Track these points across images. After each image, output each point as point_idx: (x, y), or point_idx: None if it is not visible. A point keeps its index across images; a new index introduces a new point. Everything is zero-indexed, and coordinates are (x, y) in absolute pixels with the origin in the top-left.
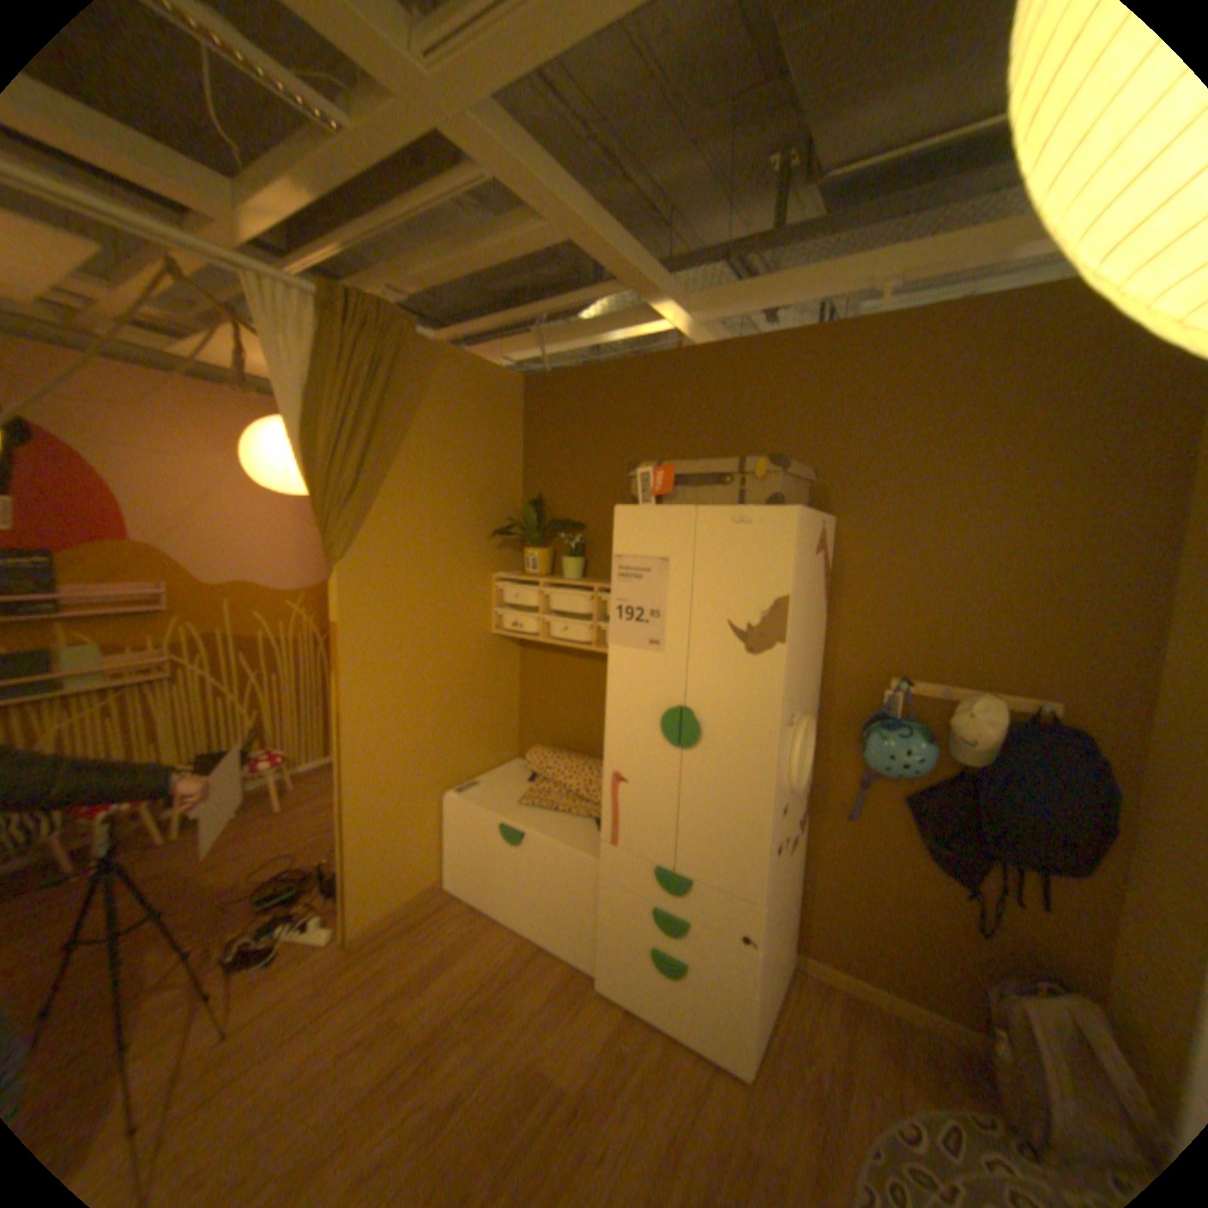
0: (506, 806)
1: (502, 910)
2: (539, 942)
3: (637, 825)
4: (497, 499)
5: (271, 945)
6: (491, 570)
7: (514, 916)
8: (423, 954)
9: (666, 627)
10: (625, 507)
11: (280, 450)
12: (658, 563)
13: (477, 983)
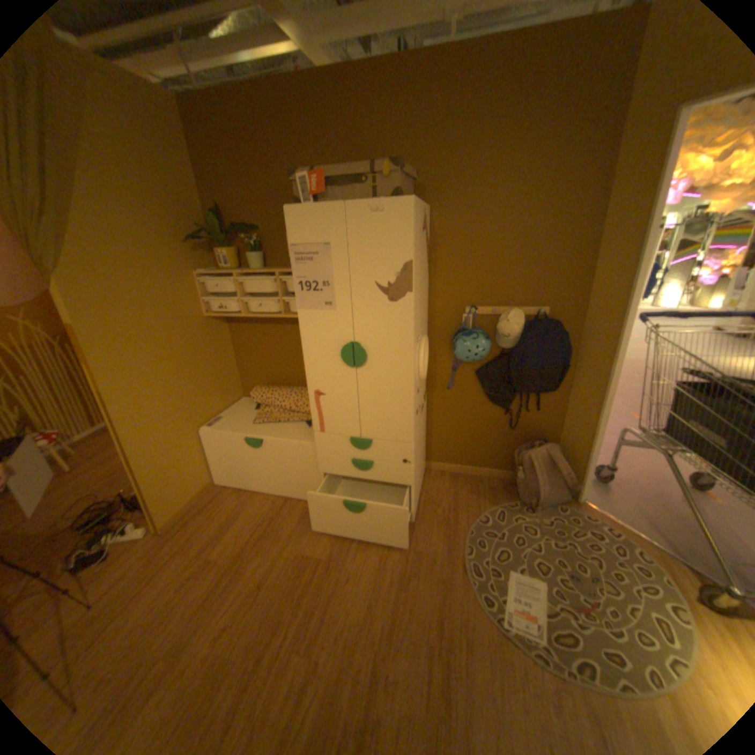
0: (245, 427)
1: (258, 485)
2: (285, 494)
3: (335, 417)
4: (181, 210)
5: (101, 548)
6: (191, 269)
7: (266, 486)
8: (214, 521)
9: (335, 292)
10: (291, 207)
11: None
12: (323, 248)
13: (253, 526)
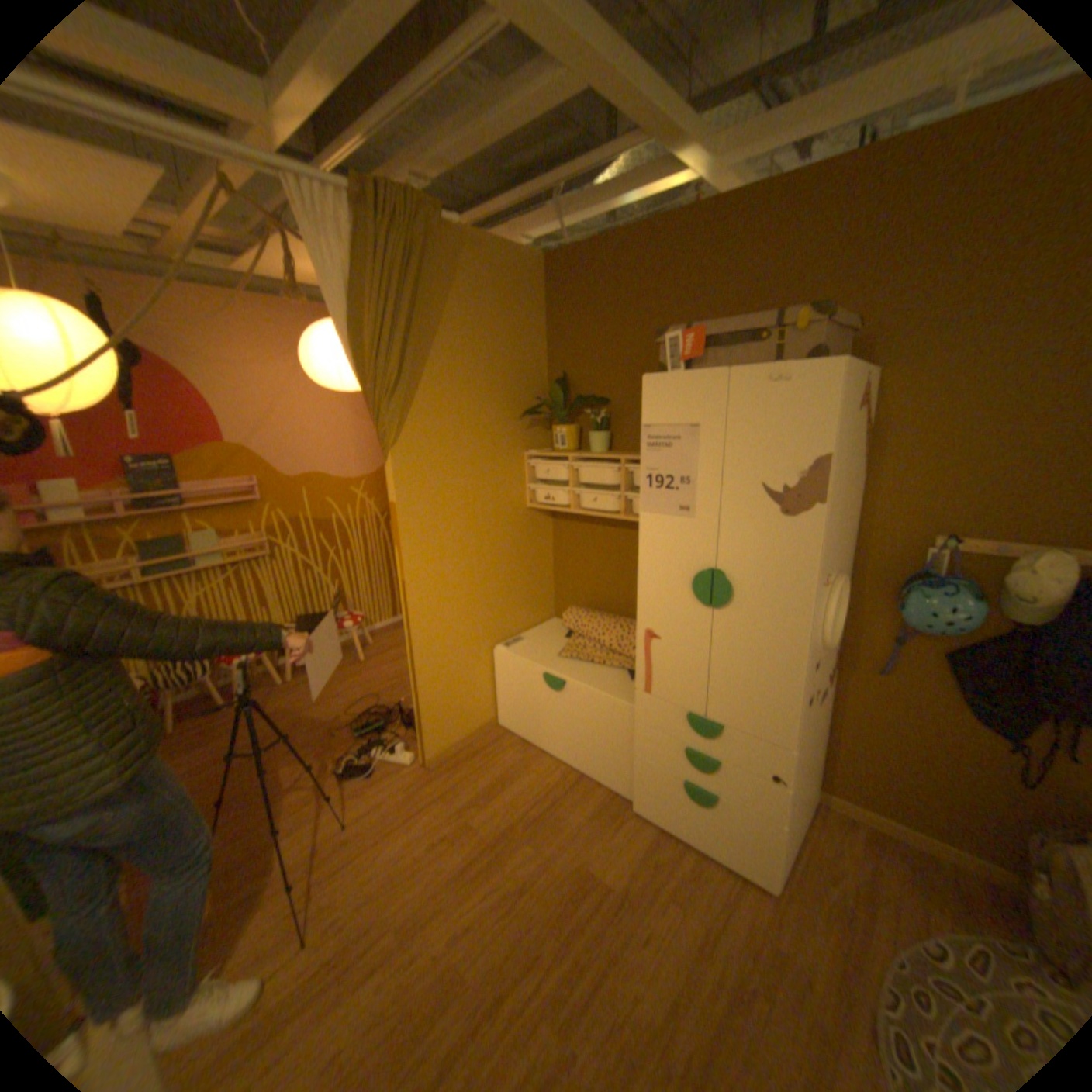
0: (548, 658)
1: (549, 742)
2: (582, 769)
3: (670, 676)
4: (524, 381)
5: (370, 762)
6: (522, 449)
7: (560, 748)
8: (487, 774)
9: (697, 492)
10: (653, 375)
11: (332, 351)
12: (688, 430)
13: (532, 800)
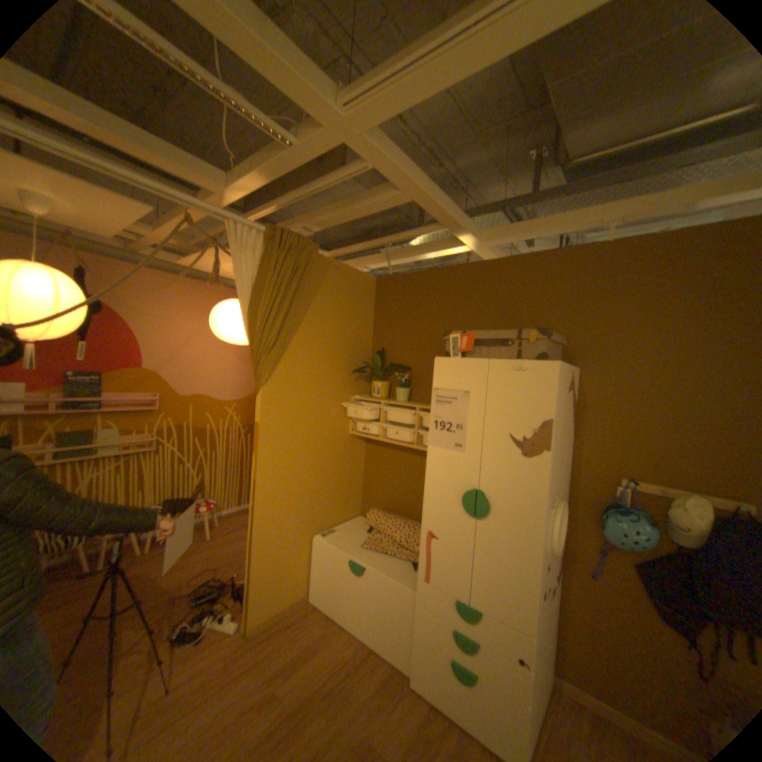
0: (354, 548)
1: (348, 620)
2: (372, 646)
3: (444, 570)
4: (357, 350)
5: (201, 629)
6: (351, 394)
7: (356, 626)
8: (296, 646)
9: (467, 436)
10: (442, 358)
11: (233, 319)
12: (463, 394)
13: (330, 672)
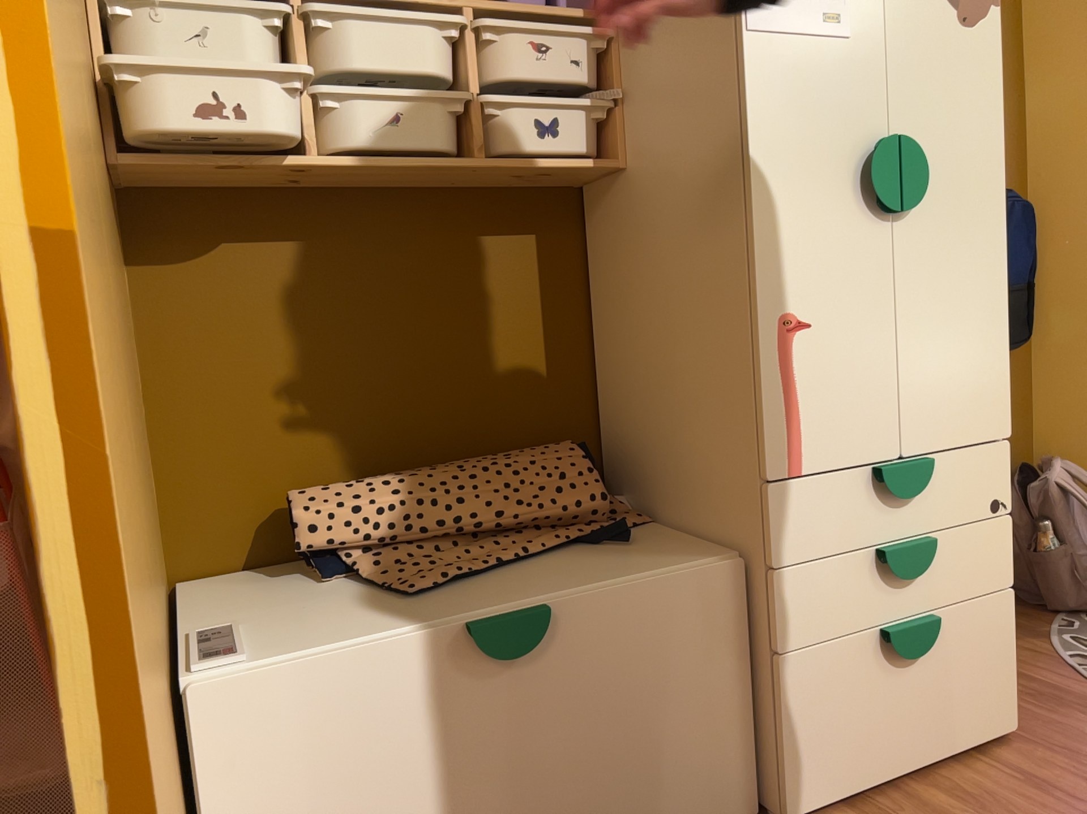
0: (398, 611)
1: None
2: None
3: (838, 404)
4: None
5: None
6: None
7: None
8: None
9: None
10: None
11: None
12: None
13: None
